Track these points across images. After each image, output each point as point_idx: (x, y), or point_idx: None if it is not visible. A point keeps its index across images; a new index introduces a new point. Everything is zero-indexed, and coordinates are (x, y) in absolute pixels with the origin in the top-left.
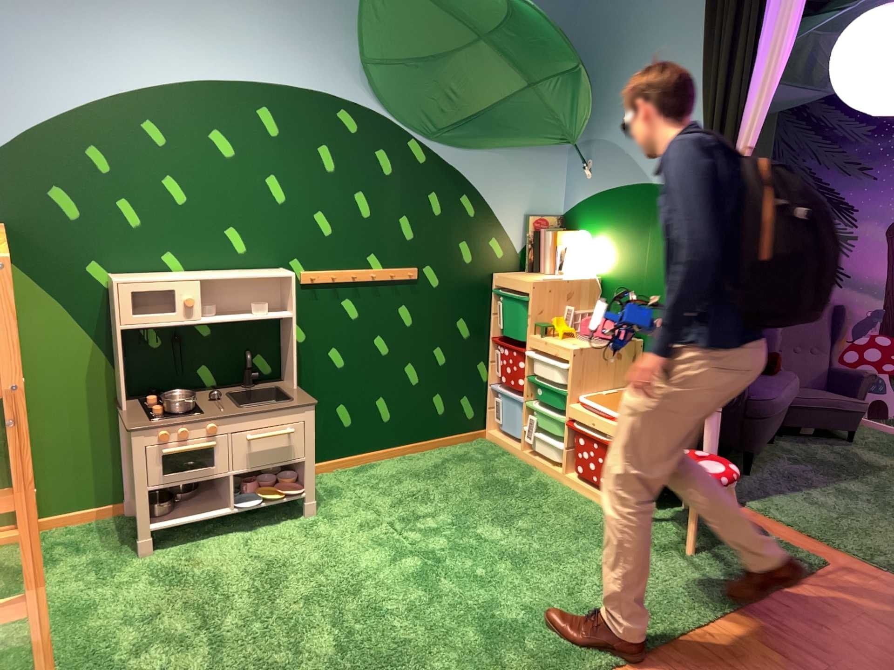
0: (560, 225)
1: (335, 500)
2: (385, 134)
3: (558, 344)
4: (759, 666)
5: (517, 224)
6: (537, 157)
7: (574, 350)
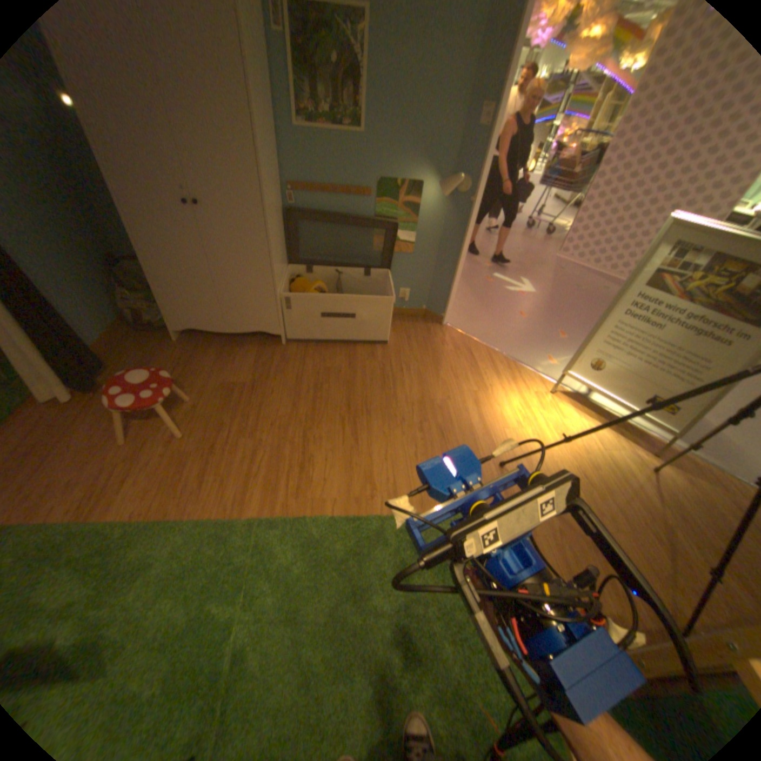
0: None
1: None
2: None
3: None
4: (150, 474)
5: None
6: None
7: None
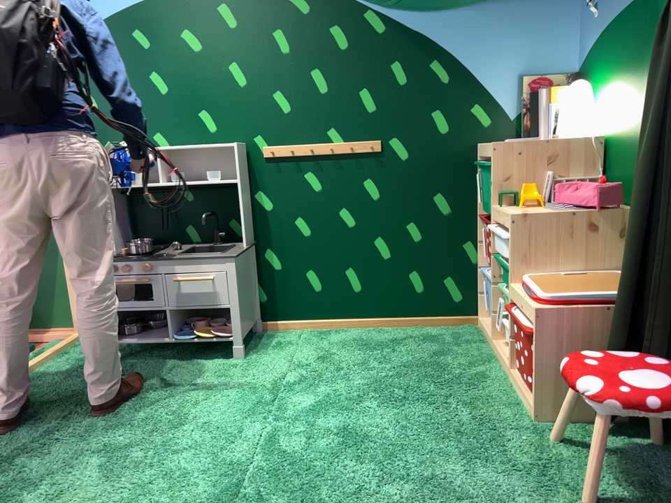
0: (575, 81)
1: (270, 354)
2: (336, 5)
3: (510, 211)
4: None
5: (510, 86)
6: (535, 3)
7: (518, 216)
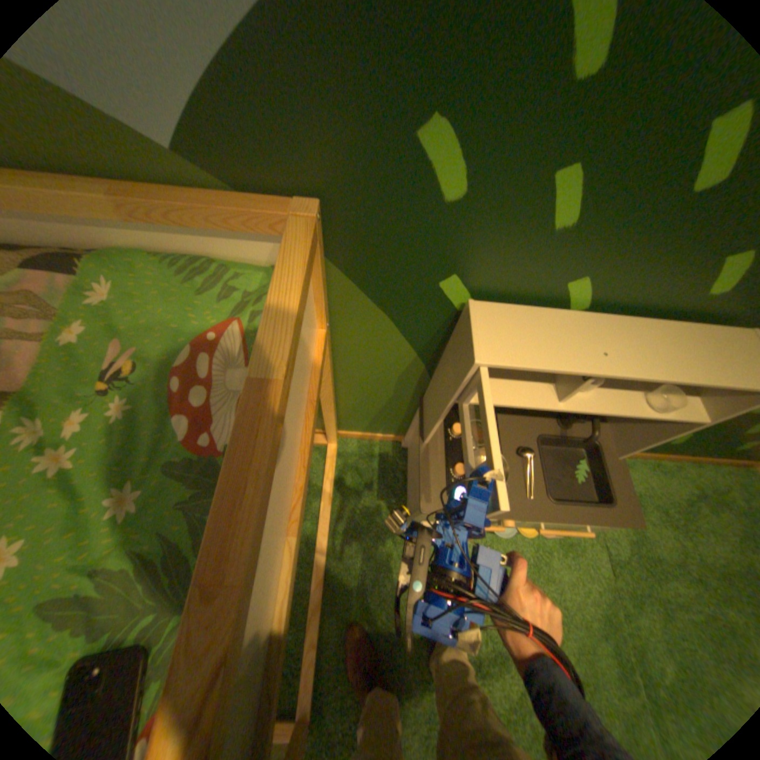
0: None
1: None
2: None
3: None
4: None
5: None
6: None
7: None
